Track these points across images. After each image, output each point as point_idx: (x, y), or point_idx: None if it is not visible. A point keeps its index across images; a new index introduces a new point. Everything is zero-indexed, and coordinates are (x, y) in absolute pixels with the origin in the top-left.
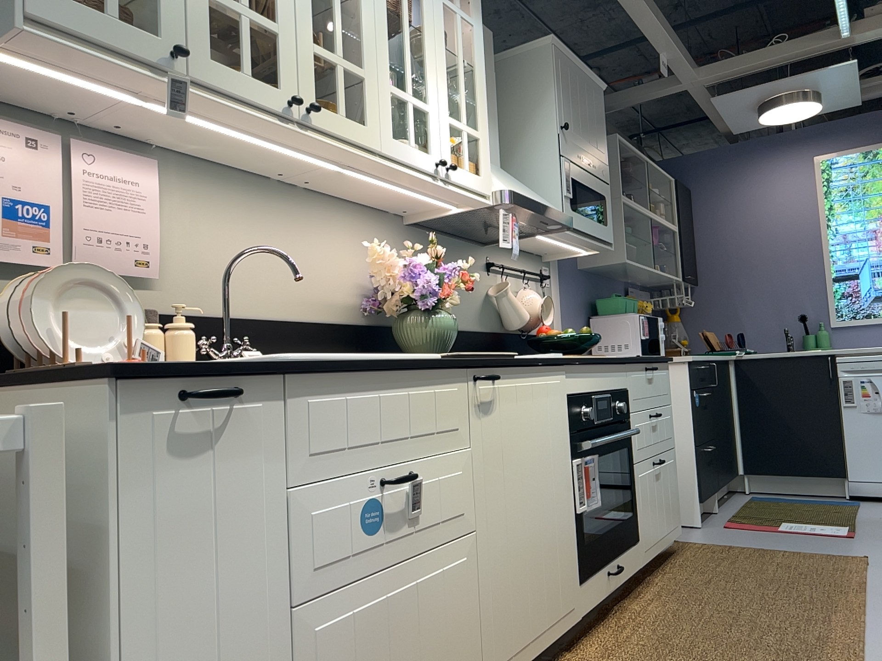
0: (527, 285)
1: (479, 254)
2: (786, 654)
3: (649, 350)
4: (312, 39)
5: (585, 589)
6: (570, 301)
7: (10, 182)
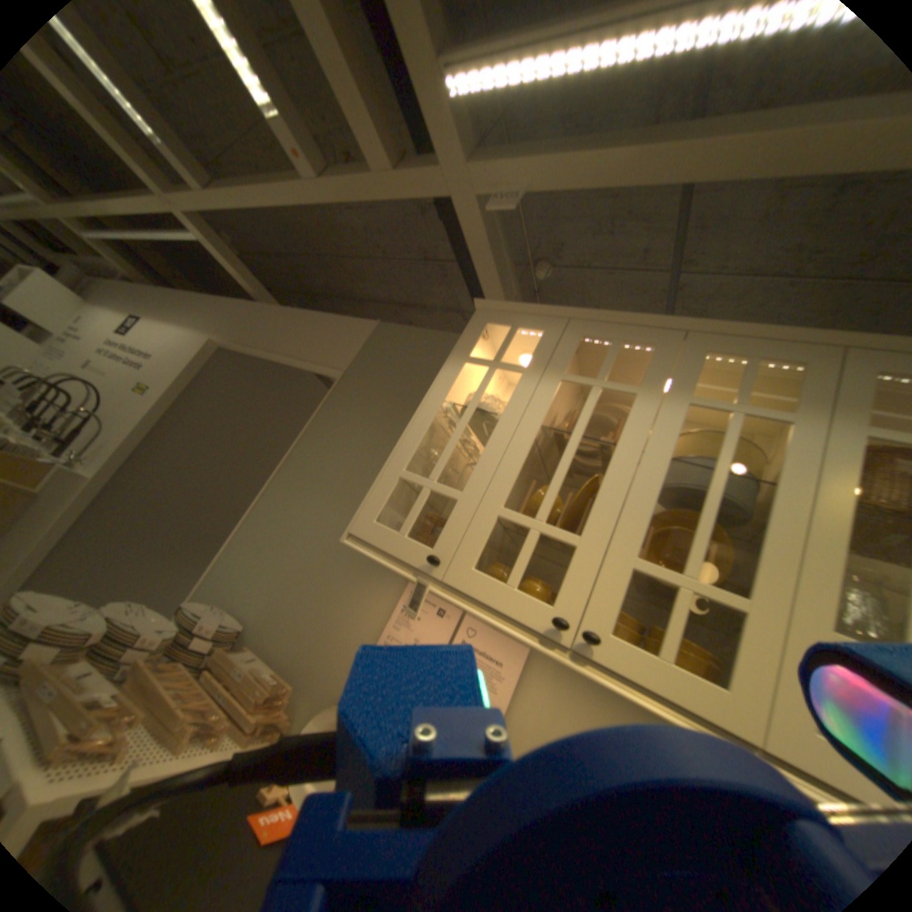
0: None
1: None
2: None
3: None
4: (641, 553)
5: None
6: None
7: (418, 636)
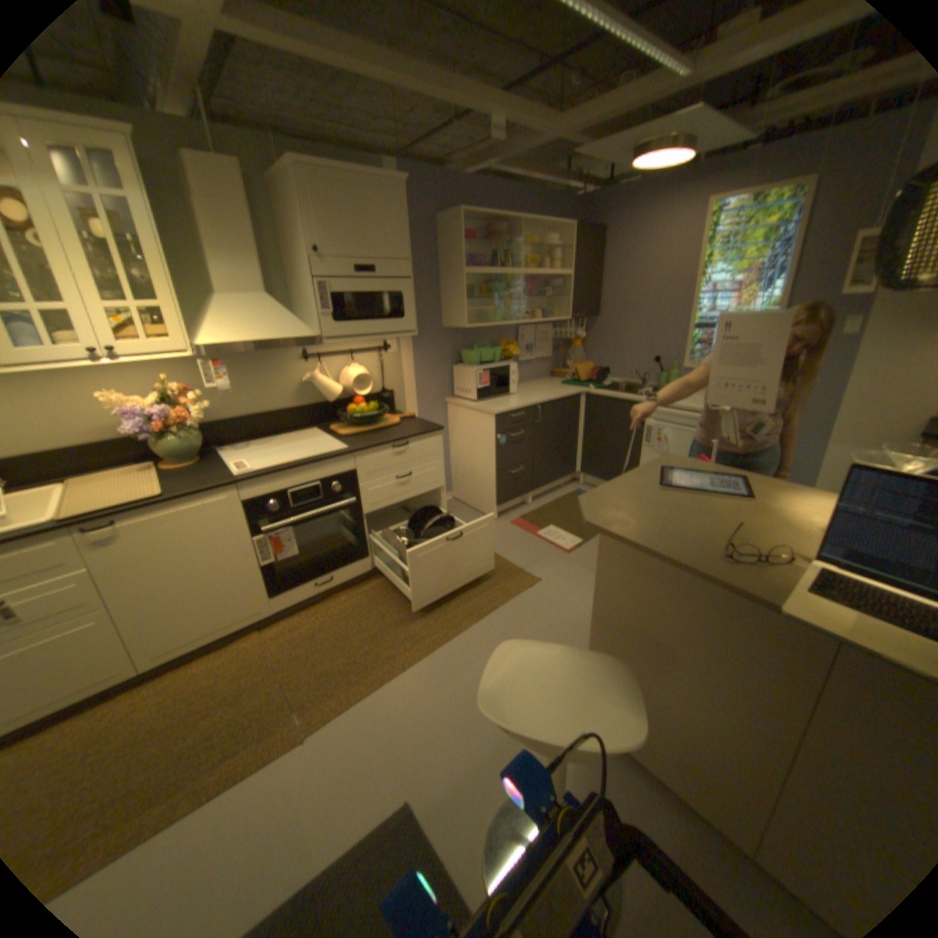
0: (360, 360)
1: (289, 352)
2: (352, 669)
3: (488, 397)
4: None
5: (276, 602)
6: (425, 359)
7: None
